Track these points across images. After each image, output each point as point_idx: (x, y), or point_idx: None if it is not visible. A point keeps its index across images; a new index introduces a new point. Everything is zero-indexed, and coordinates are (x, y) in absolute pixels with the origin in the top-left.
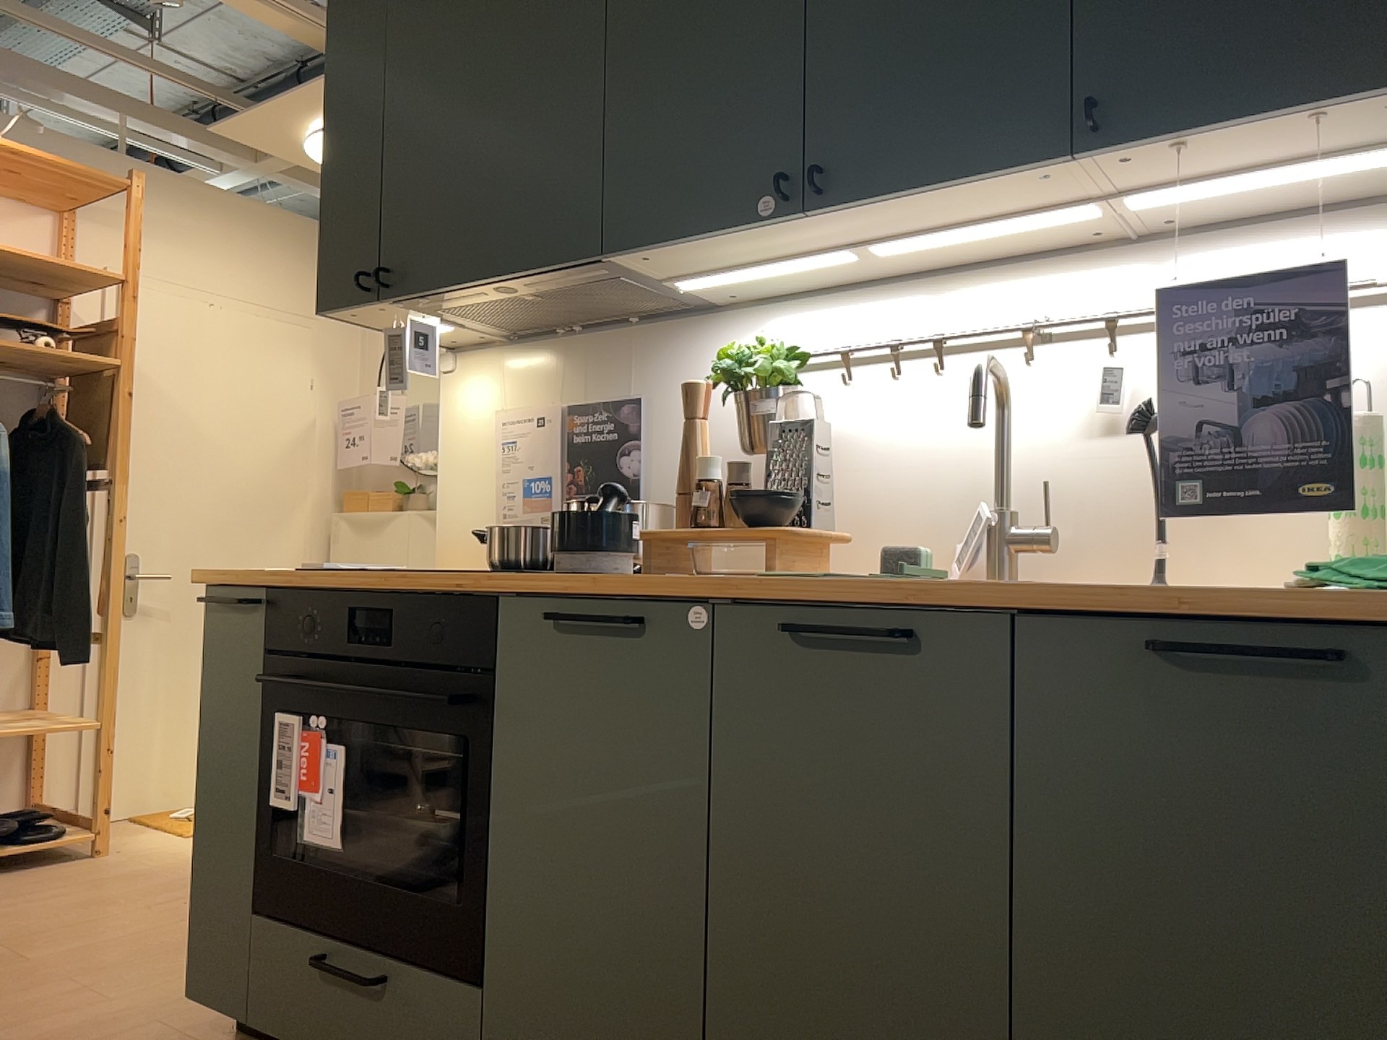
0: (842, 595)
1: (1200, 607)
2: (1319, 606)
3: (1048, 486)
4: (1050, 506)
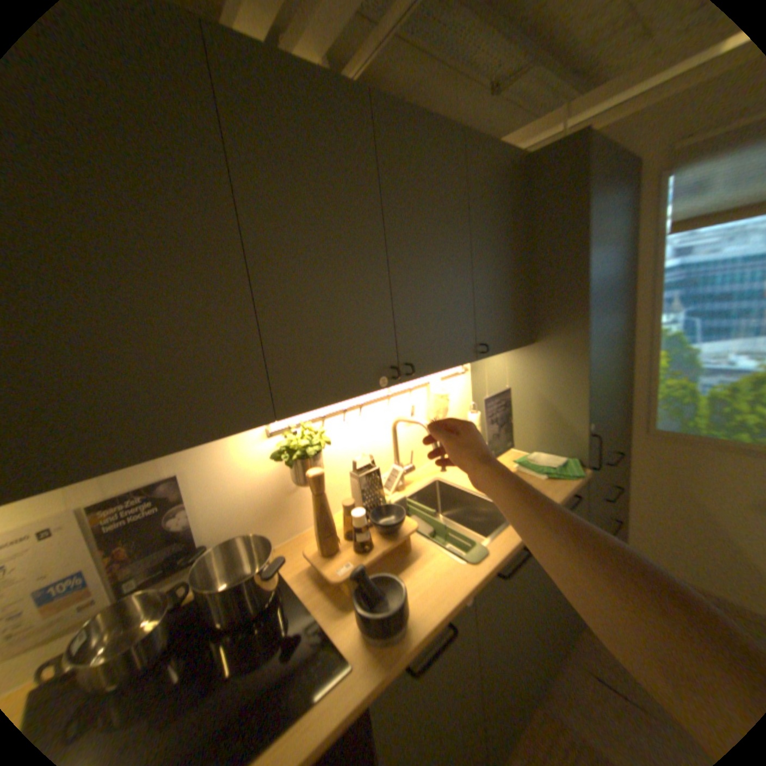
0: (505, 551)
1: (565, 500)
2: (577, 489)
3: (413, 452)
4: (412, 457)
